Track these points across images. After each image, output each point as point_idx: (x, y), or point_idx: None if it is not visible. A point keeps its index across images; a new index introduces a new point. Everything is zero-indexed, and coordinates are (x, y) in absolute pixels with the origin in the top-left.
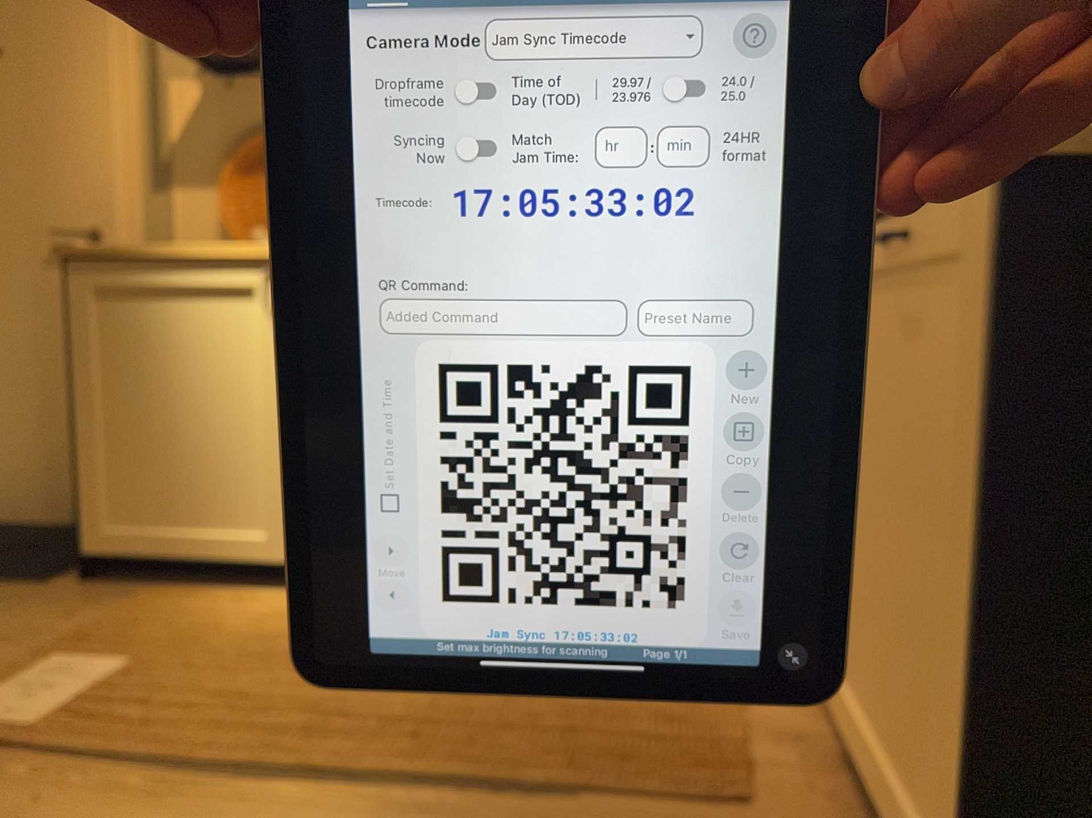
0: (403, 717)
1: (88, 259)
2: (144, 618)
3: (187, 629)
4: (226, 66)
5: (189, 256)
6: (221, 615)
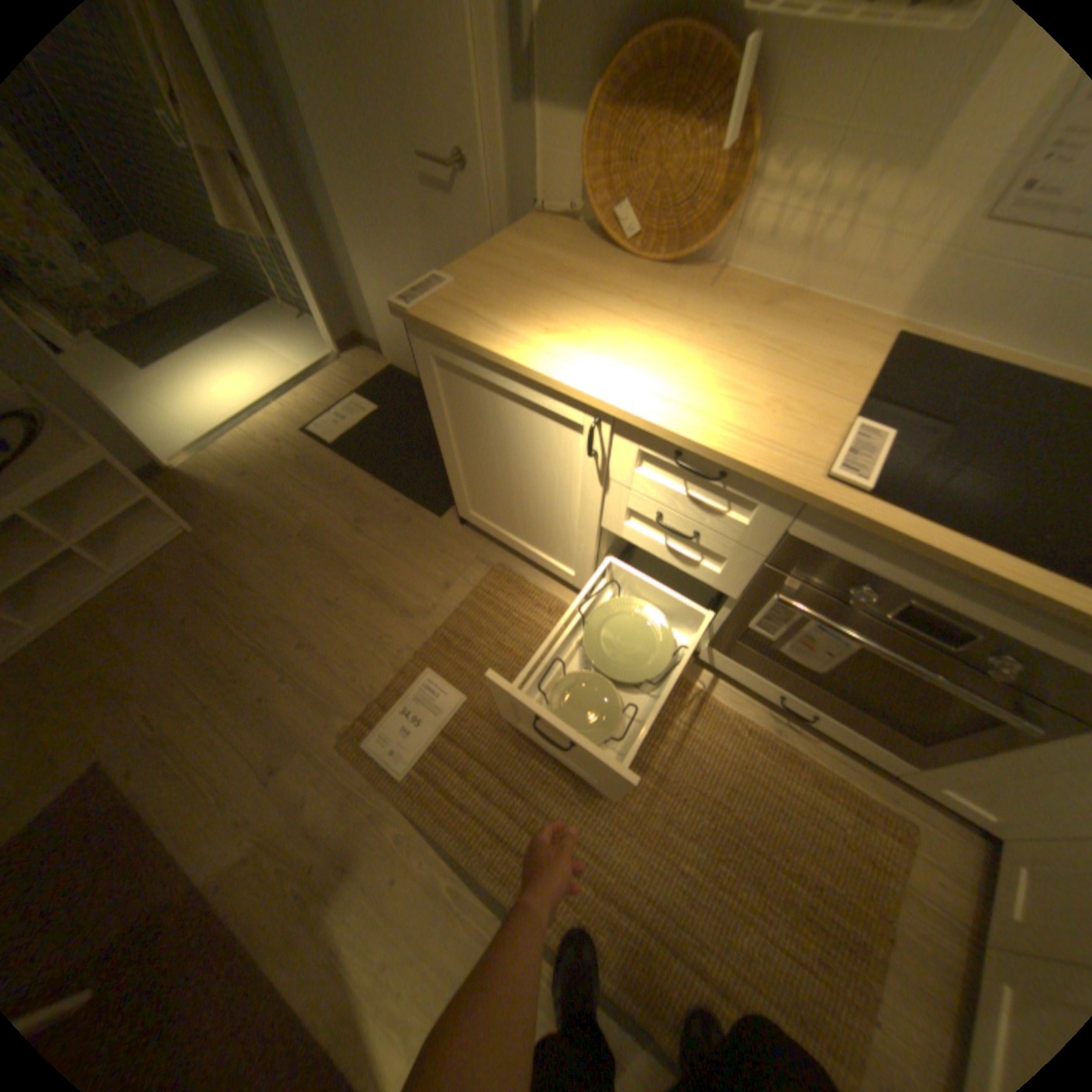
0: (612, 878)
1: (428, 327)
2: (489, 613)
3: (510, 647)
4: None
5: (518, 370)
6: (535, 631)
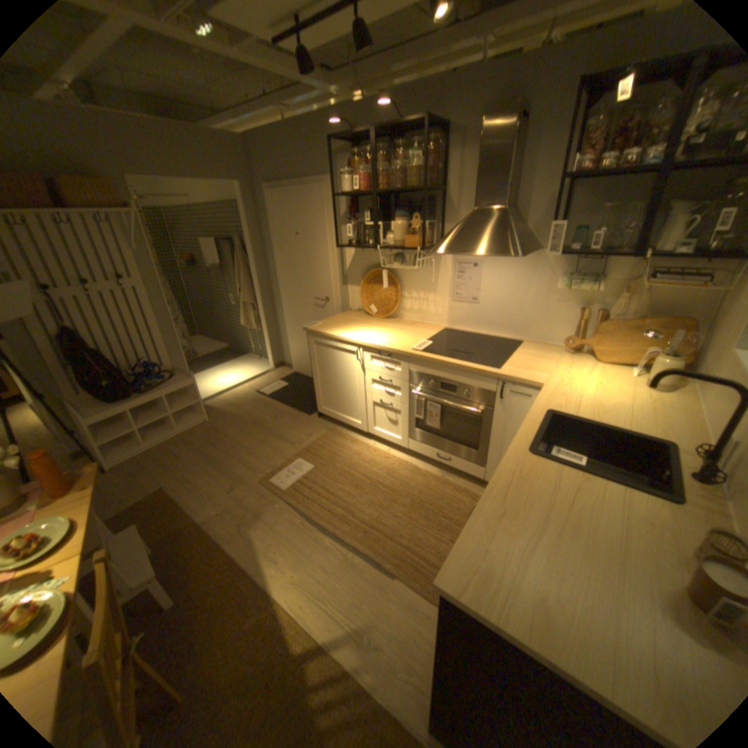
0: (366, 518)
1: (313, 333)
2: (326, 442)
3: (334, 452)
4: (362, 243)
5: (337, 339)
6: (344, 447)
